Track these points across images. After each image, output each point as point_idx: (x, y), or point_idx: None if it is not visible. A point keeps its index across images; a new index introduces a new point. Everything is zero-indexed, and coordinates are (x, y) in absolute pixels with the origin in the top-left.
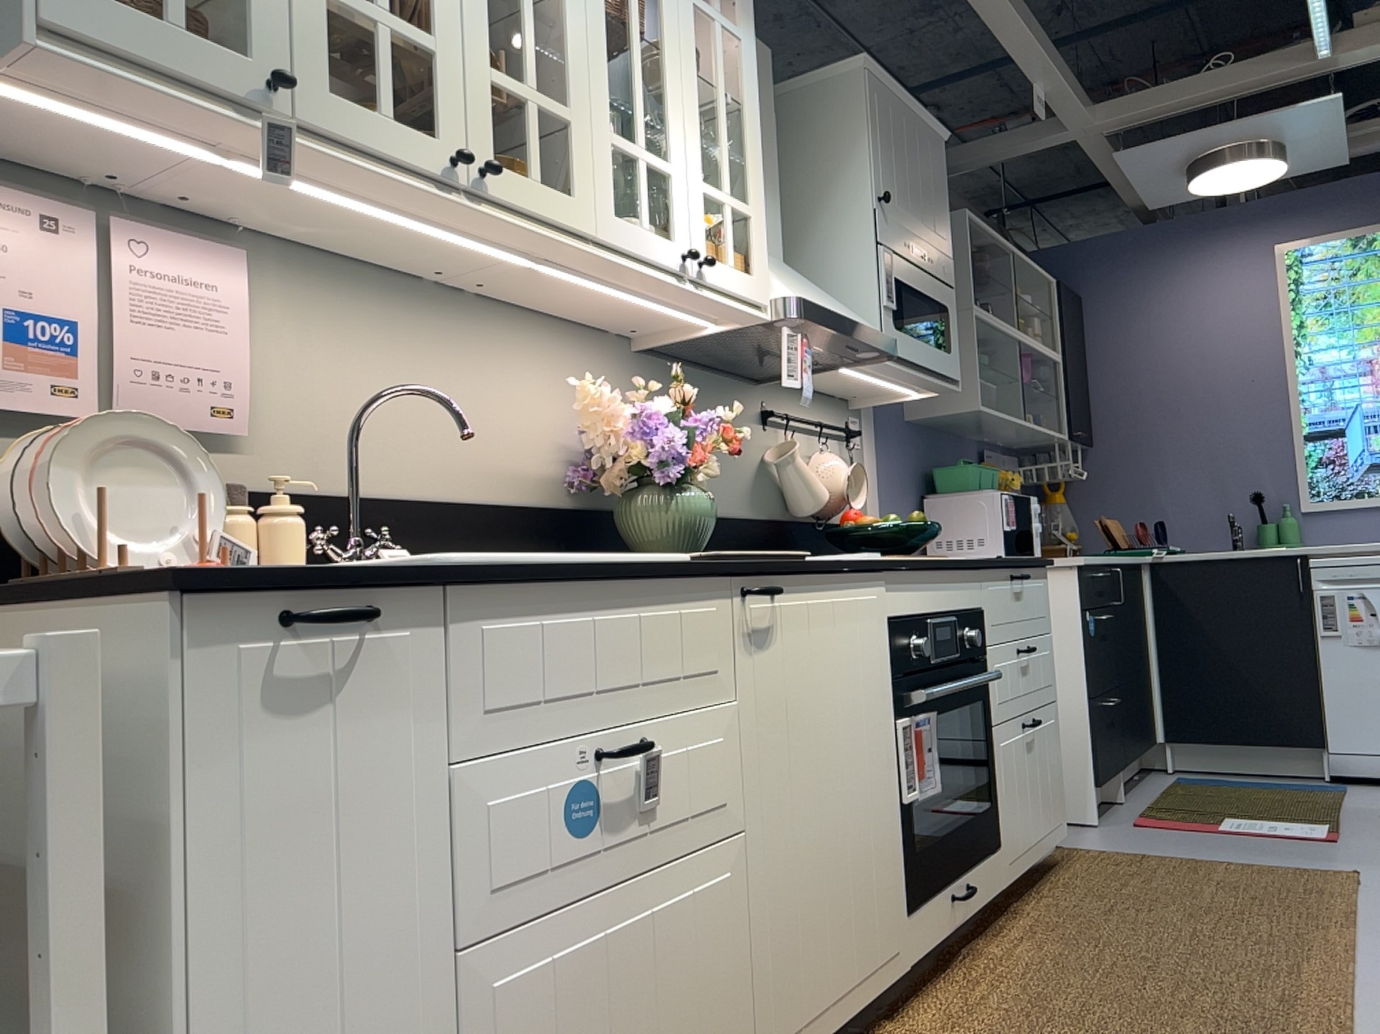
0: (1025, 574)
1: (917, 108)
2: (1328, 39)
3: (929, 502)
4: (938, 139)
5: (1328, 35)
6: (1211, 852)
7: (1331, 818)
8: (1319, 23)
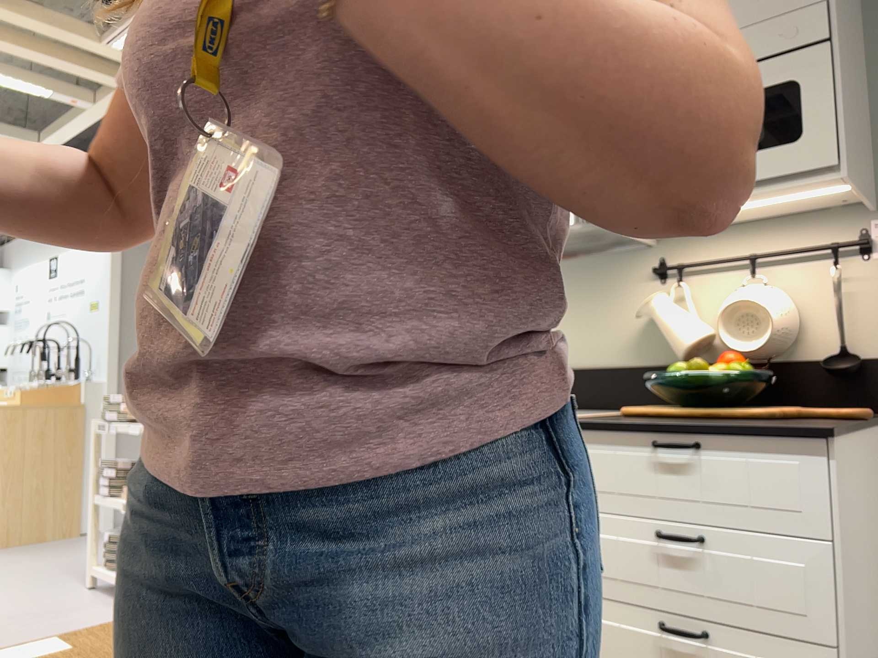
0: (702, 443)
1: None
2: None
3: None
4: None
5: None
6: None
7: None
8: None
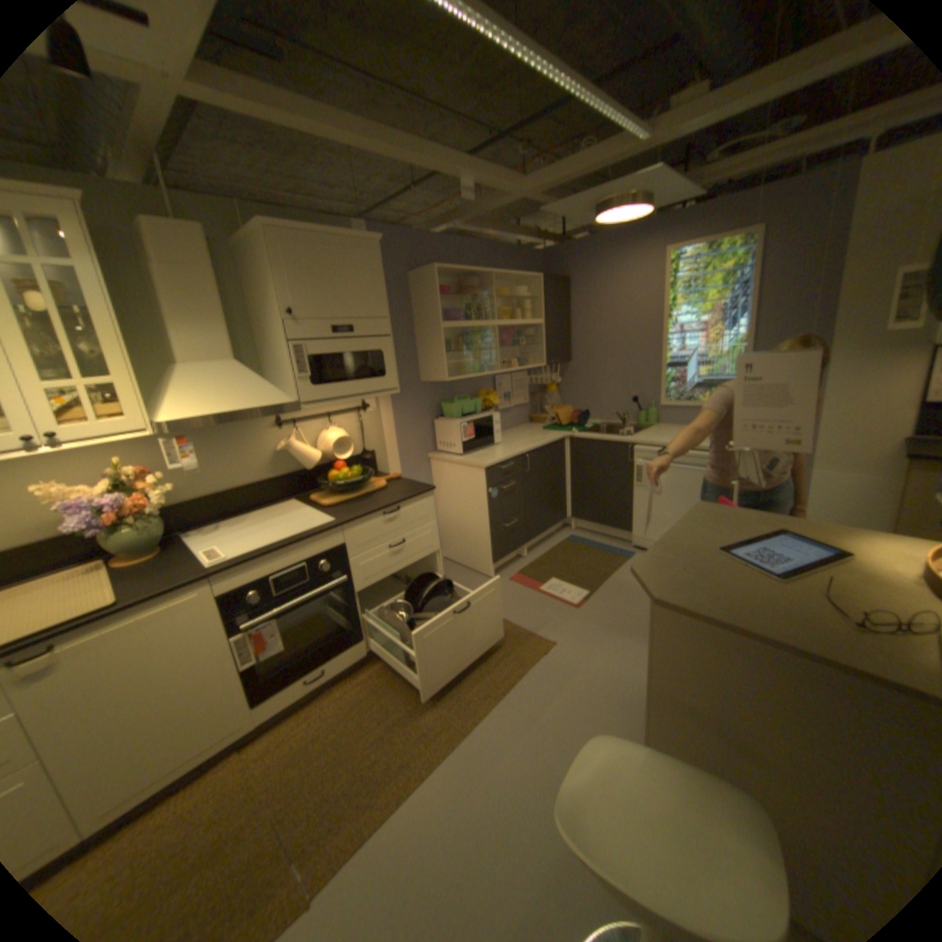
0: (400, 506)
1: (334, 230)
2: (640, 127)
3: (435, 421)
4: (365, 243)
5: (640, 123)
6: (513, 612)
7: (596, 587)
8: (627, 117)
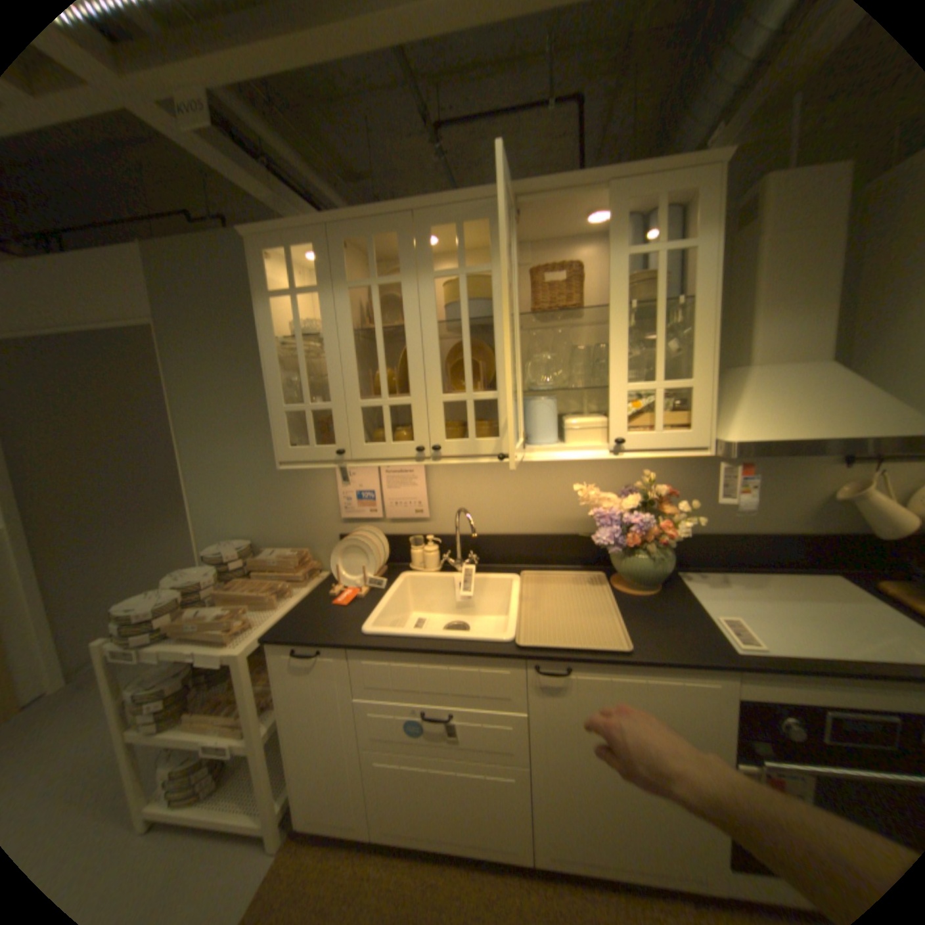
0: None
1: None
2: None
3: None
4: None
5: None
6: None
7: None
8: None
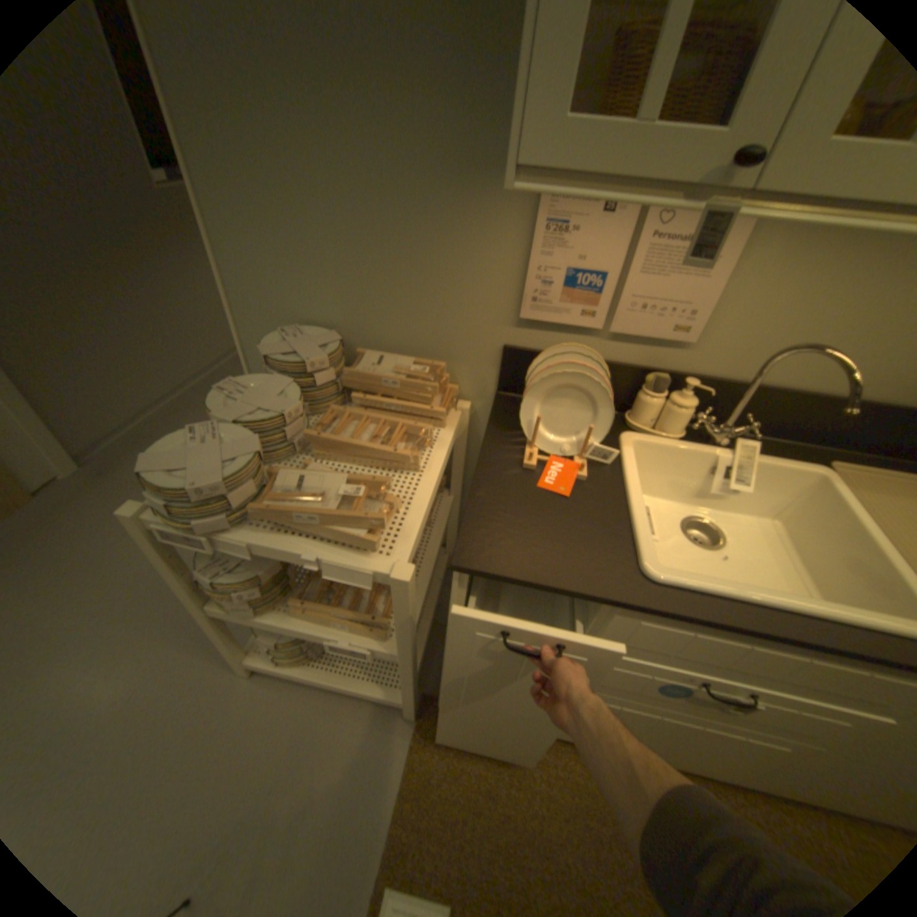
0: None
1: None
2: None
3: None
4: None
5: None
6: None
7: None
8: None
